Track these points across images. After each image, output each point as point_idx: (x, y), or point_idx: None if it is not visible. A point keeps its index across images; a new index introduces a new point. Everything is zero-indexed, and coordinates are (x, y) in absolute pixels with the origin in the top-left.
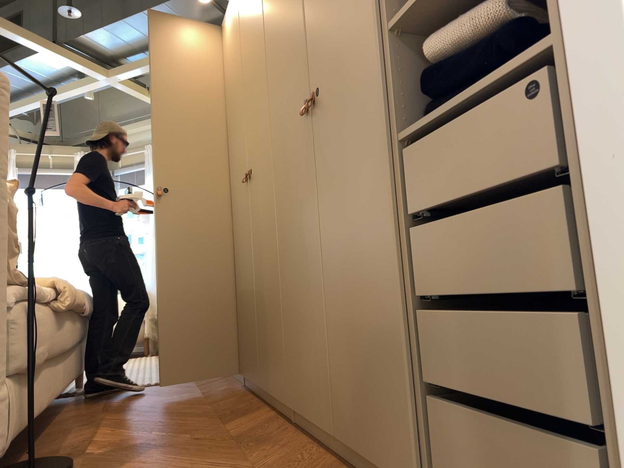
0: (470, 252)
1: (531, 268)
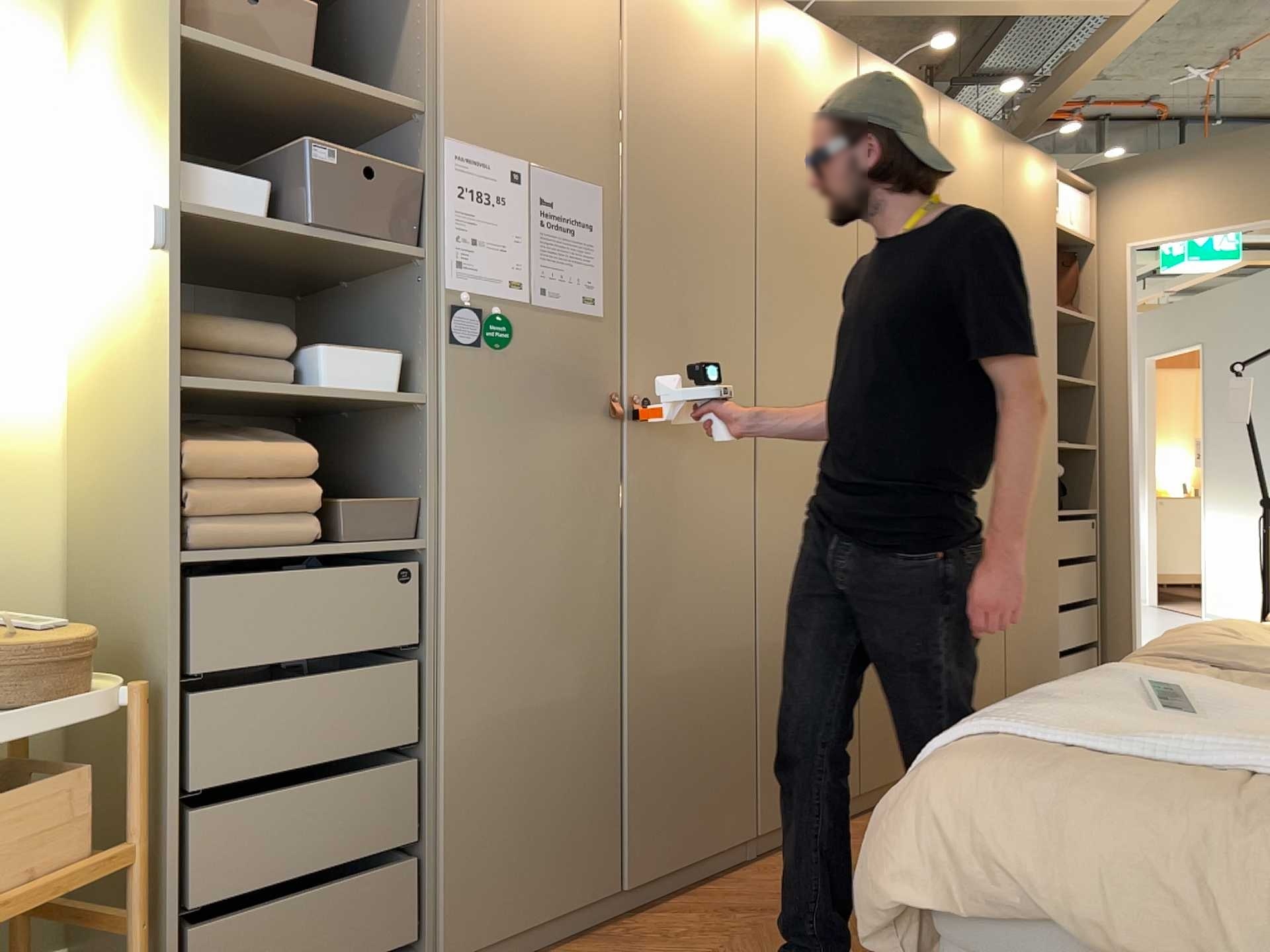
0: (1081, 583)
1: (1094, 590)
